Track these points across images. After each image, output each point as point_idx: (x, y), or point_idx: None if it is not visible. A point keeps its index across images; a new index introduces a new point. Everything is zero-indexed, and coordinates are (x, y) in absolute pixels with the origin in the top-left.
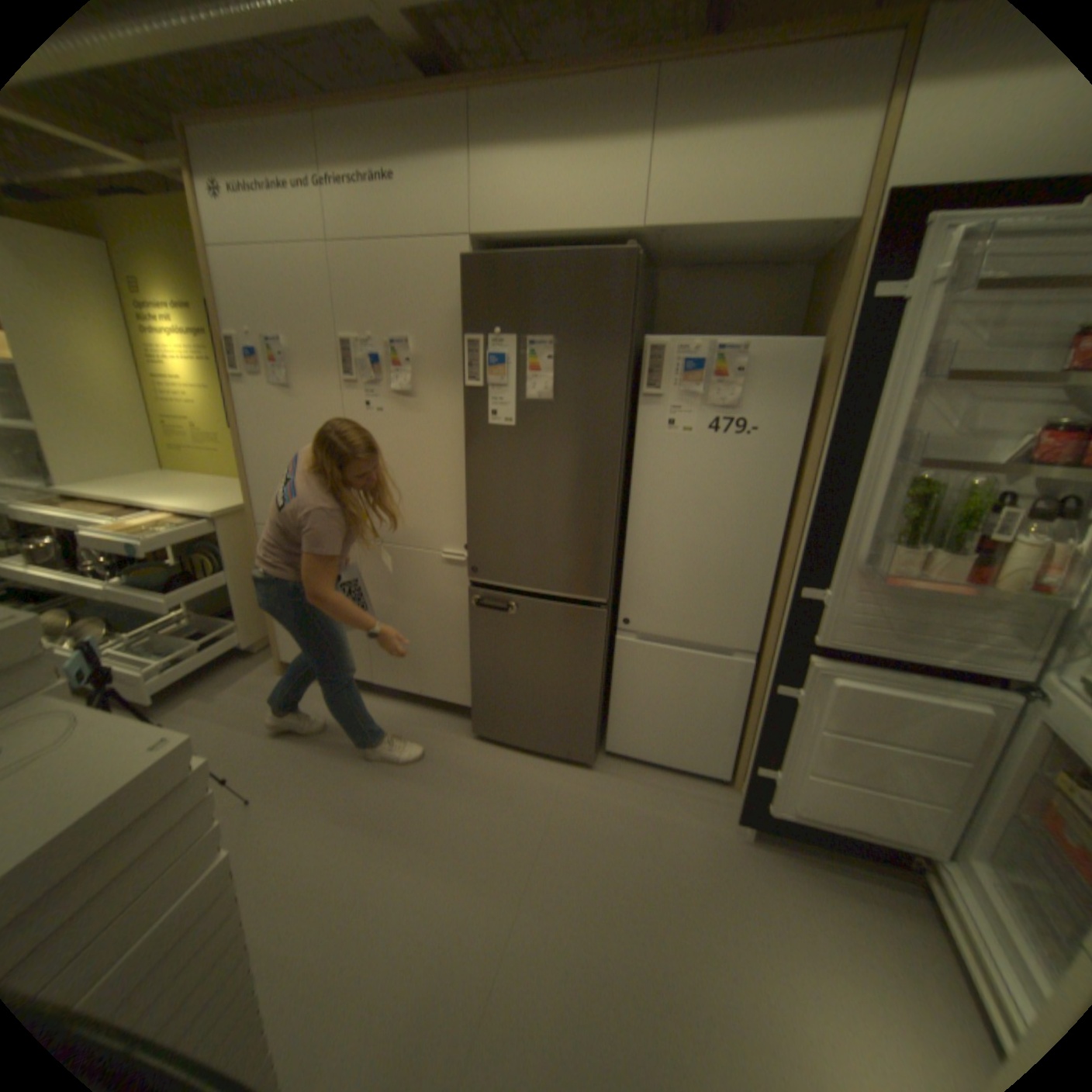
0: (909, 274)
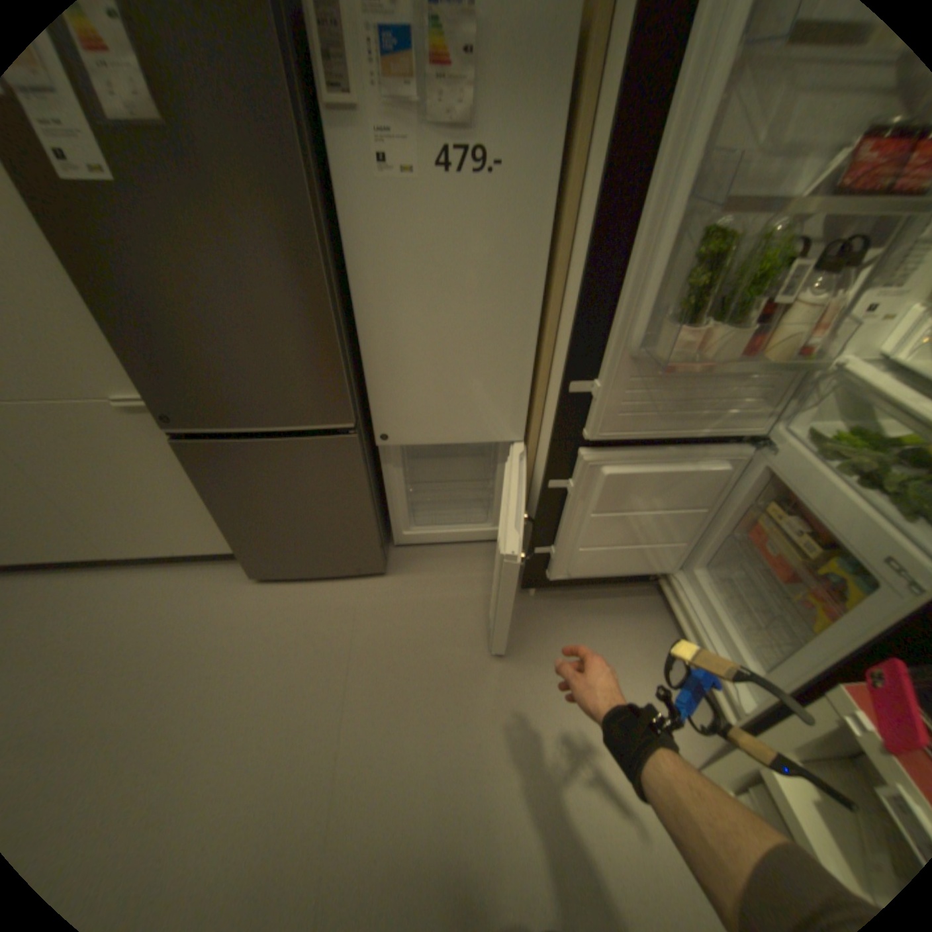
0: None
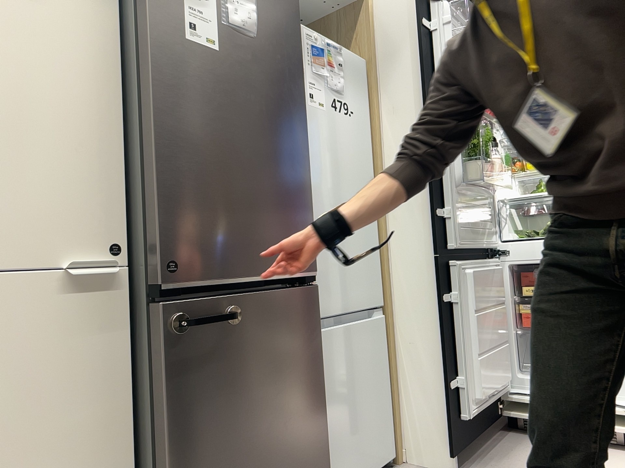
0: (429, 18)
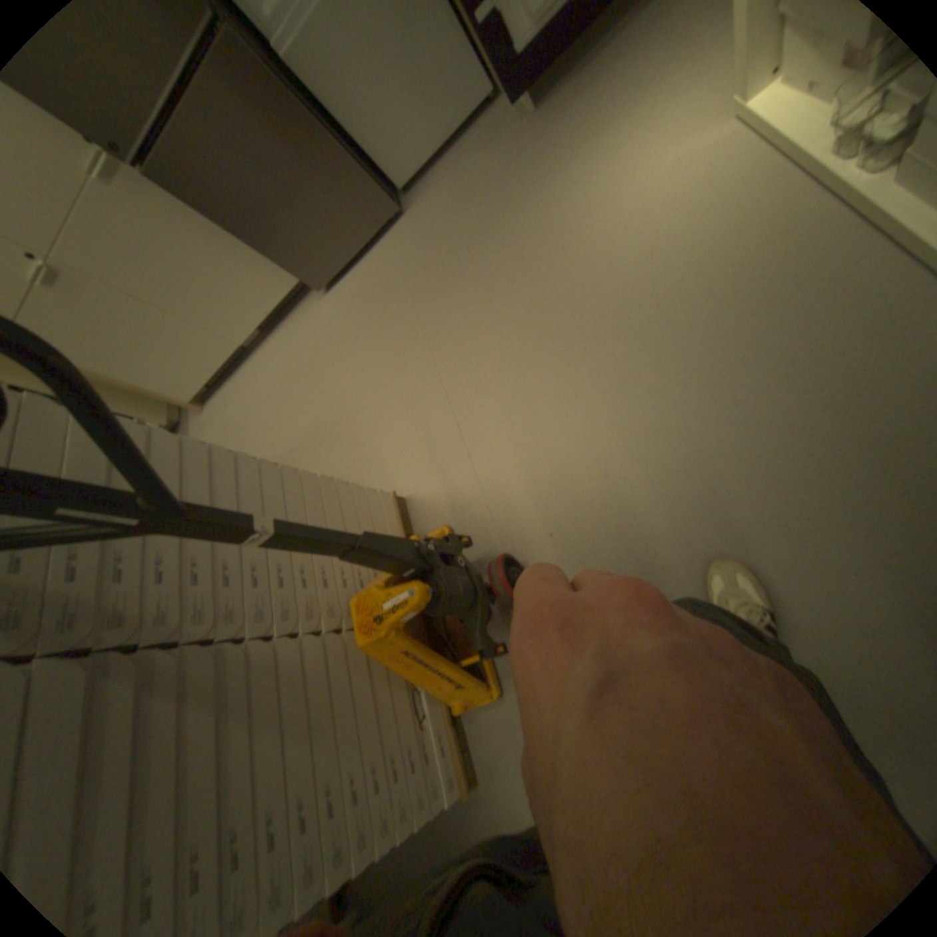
0: None
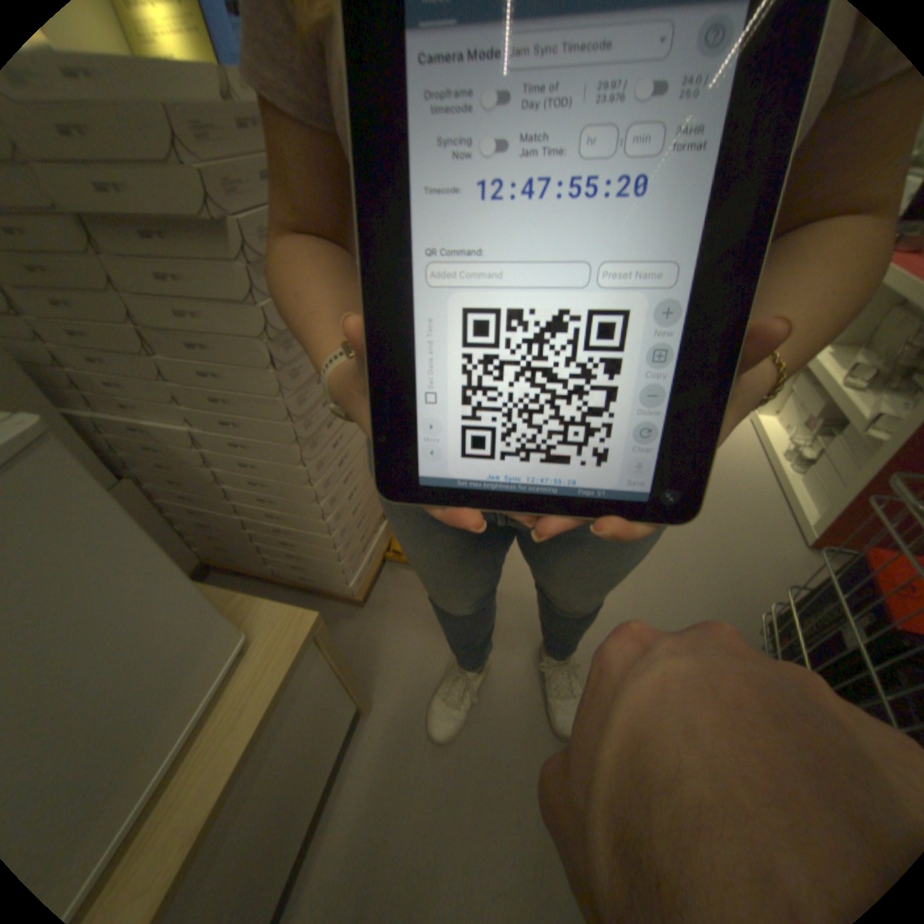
0: None
